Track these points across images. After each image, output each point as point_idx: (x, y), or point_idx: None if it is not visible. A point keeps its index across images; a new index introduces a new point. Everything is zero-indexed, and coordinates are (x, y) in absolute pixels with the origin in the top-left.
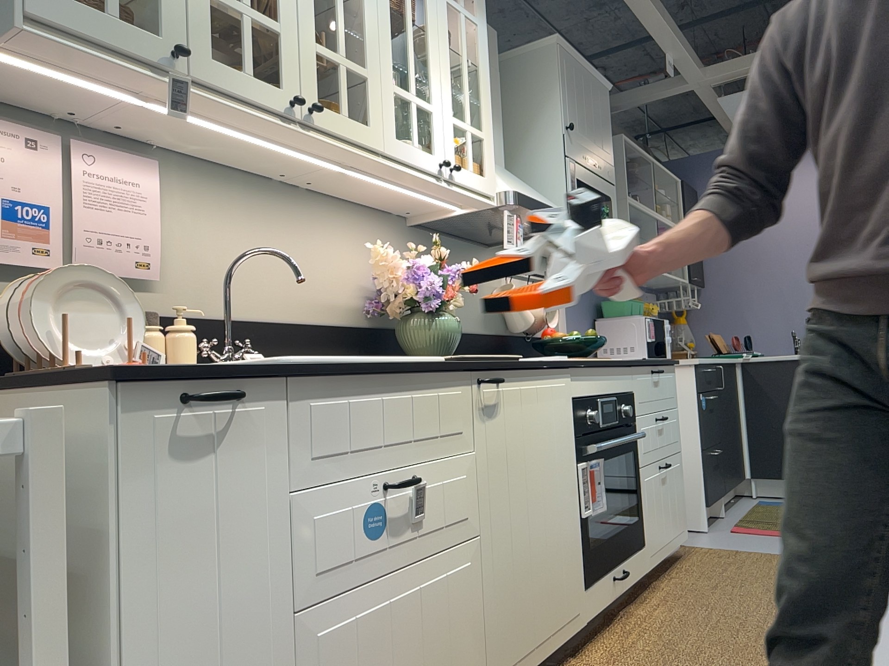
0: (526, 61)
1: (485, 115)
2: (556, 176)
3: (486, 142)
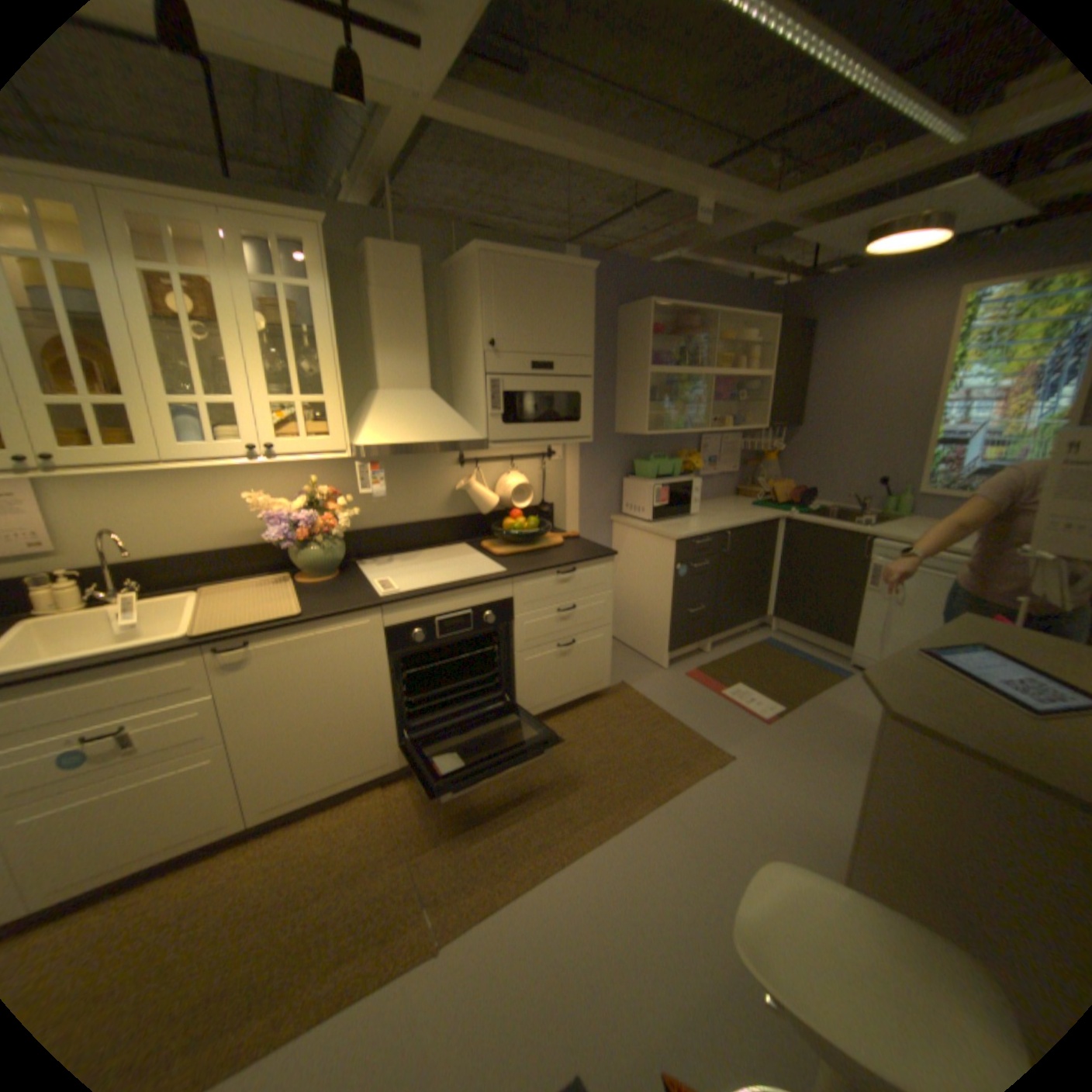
0: (465, 265)
1: (326, 379)
2: (480, 393)
3: (328, 404)
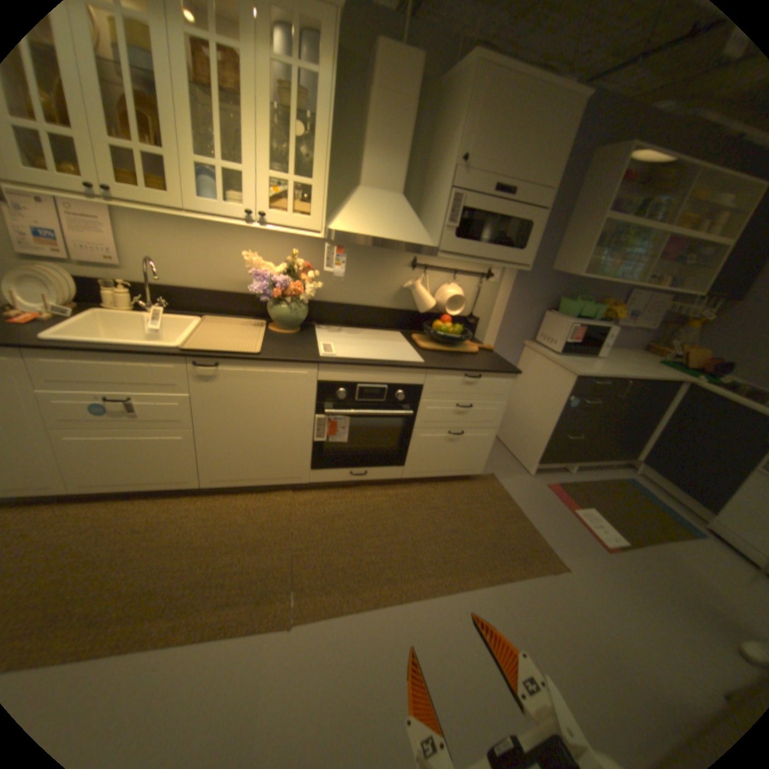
0: (461, 77)
1: (316, 164)
2: (443, 204)
3: (313, 188)
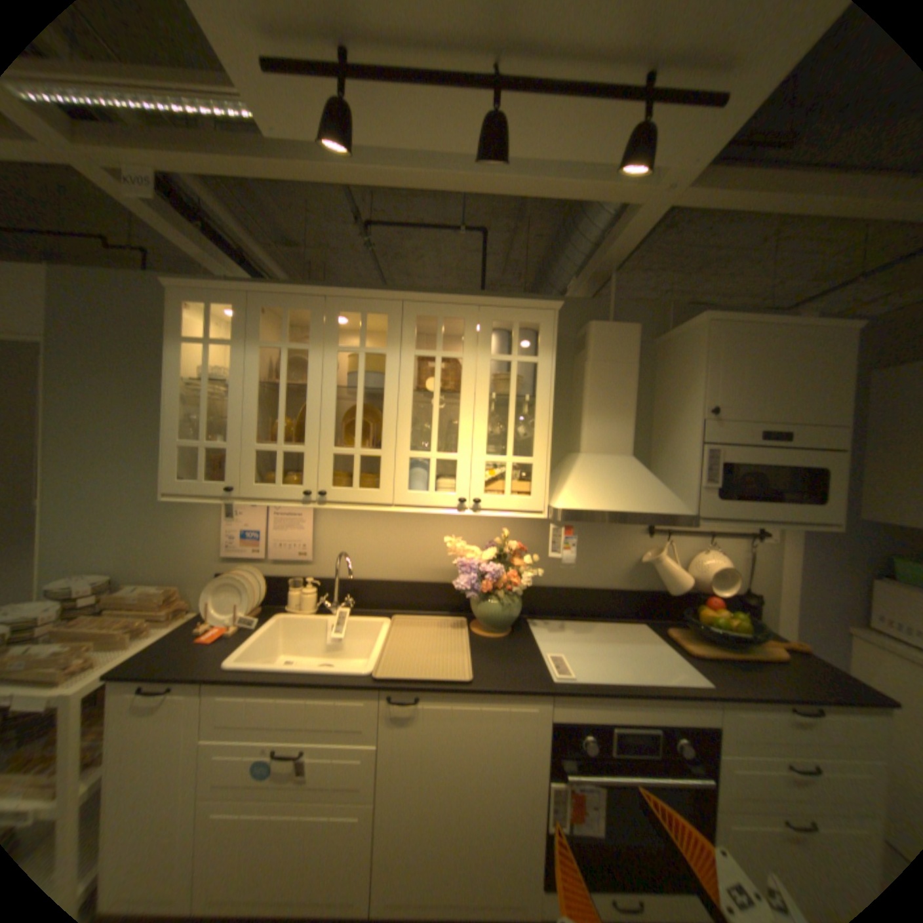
0: (686, 336)
1: (536, 441)
2: (692, 462)
3: (534, 465)
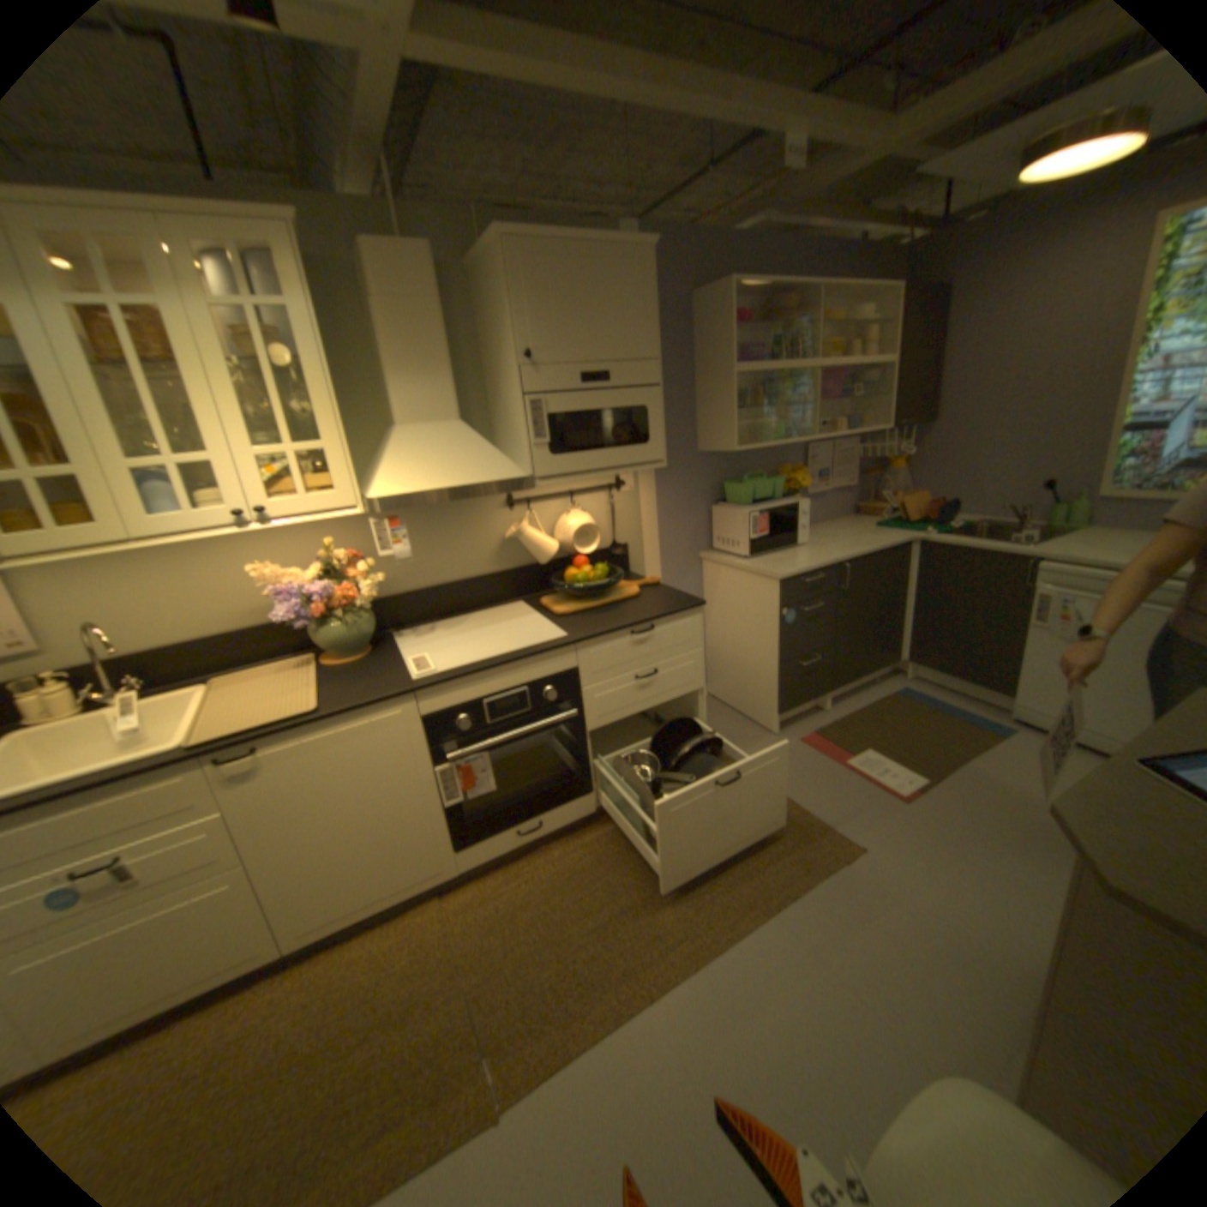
0: (488, 259)
1: (323, 420)
2: (520, 419)
3: (329, 452)
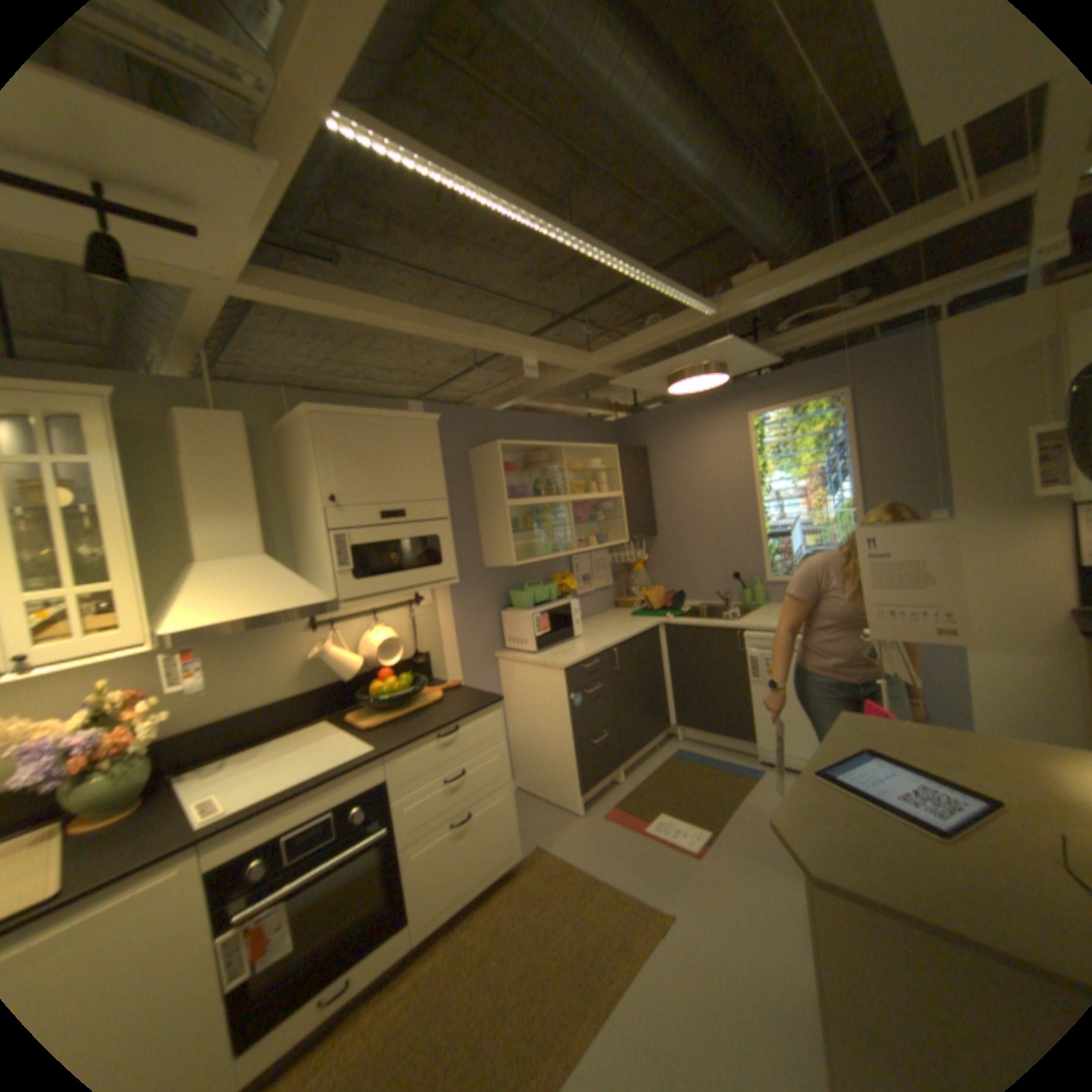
0: (295, 427)
1: (111, 562)
2: (323, 551)
3: (114, 592)
